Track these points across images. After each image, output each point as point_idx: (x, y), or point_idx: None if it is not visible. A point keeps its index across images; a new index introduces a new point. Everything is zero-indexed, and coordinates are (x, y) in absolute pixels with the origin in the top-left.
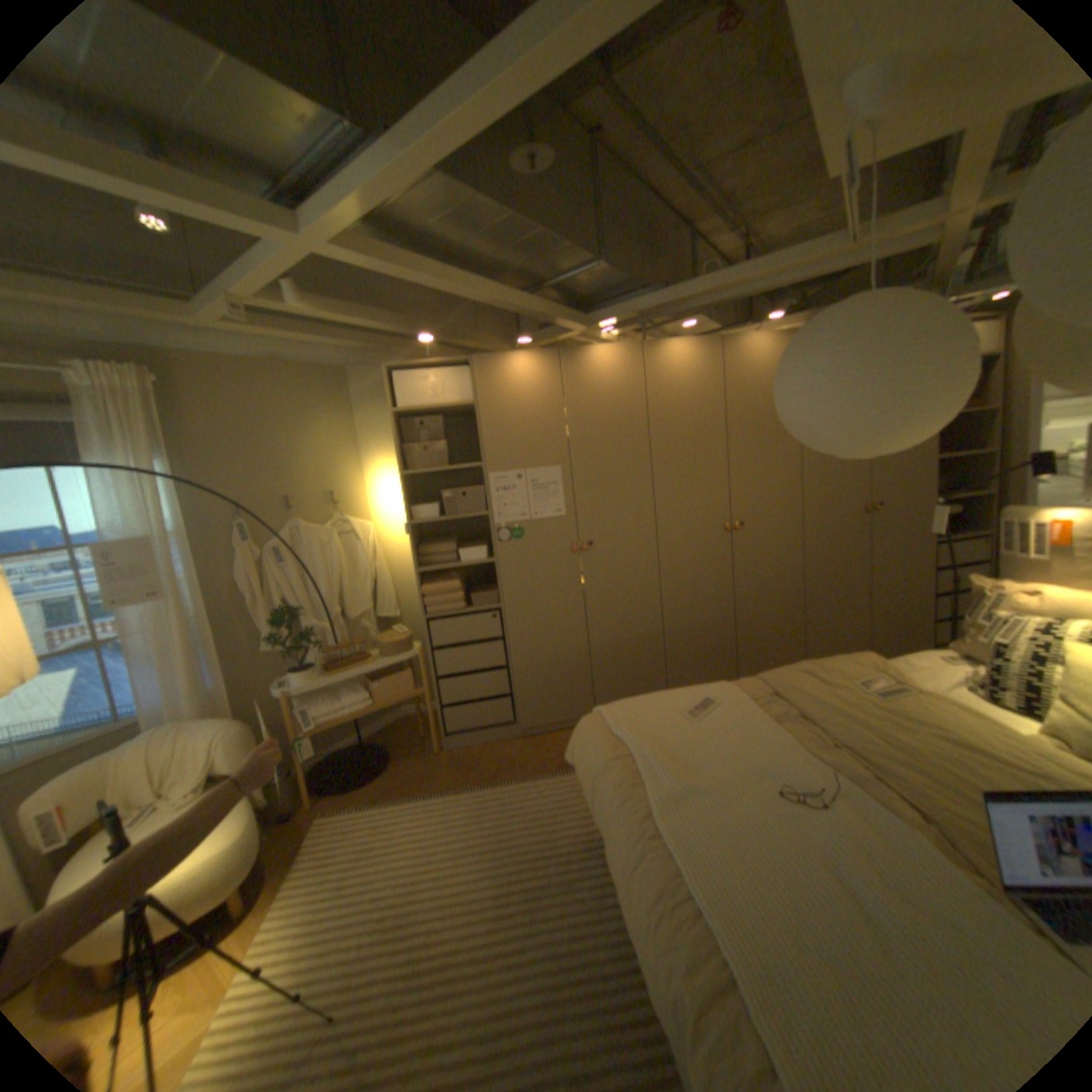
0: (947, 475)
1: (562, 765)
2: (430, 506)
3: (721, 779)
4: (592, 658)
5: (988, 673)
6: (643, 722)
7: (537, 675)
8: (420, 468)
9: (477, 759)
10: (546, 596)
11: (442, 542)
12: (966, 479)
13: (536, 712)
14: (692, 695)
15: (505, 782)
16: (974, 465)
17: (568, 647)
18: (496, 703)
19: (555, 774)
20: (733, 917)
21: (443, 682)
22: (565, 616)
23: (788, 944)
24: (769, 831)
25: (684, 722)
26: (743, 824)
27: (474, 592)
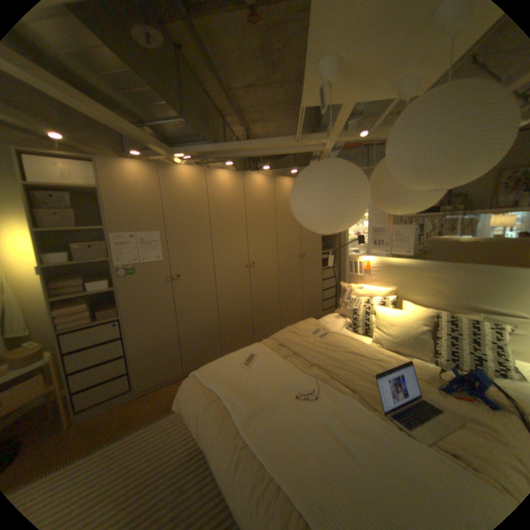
0: (322, 243)
1: (165, 409)
2: (59, 254)
3: (268, 397)
4: (180, 340)
5: (351, 321)
6: (221, 375)
7: (145, 357)
8: (49, 227)
9: (102, 424)
10: (151, 308)
11: (69, 279)
12: (328, 244)
13: (145, 380)
14: (243, 353)
15: (125, 434)
16: (330, 239)
17: (165, 337)
18: (115, 382)
19: (161, 417)
20: (295, 480)
21: (72, 377)
22: (163, 319)
23: (324, 484)
24: (297, 420)
25: (242, 370)
26: (285, 421)
27: (97, 311)
